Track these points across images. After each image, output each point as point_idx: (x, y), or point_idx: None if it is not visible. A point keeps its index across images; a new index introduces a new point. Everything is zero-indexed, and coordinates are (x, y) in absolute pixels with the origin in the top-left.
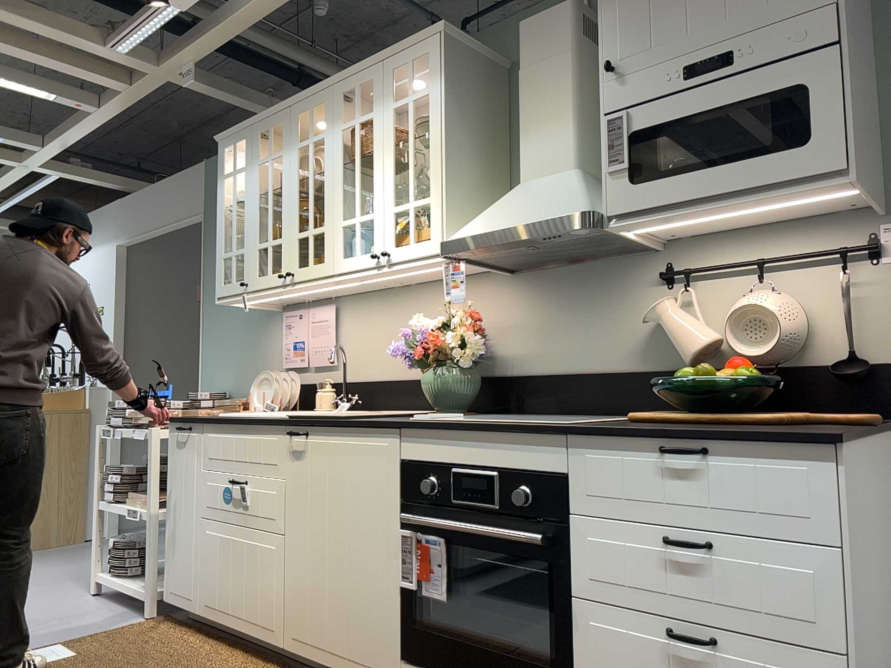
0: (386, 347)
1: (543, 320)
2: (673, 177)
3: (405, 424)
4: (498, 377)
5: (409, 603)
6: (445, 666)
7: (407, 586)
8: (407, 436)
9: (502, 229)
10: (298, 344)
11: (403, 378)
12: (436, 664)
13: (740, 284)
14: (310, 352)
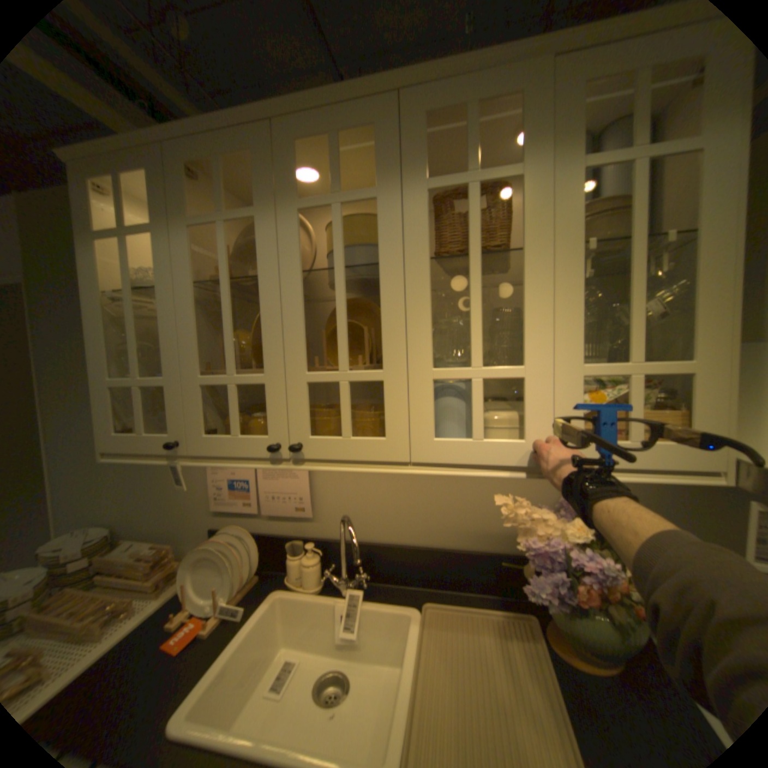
0: (403, 503)
1: (684, 503)
2: None
3: None
4: None
5: None
6: None
7: None
8: None
9: None
10: (240, 484)
11: (434, 546)
12: None
13: None
14: (264, 497)
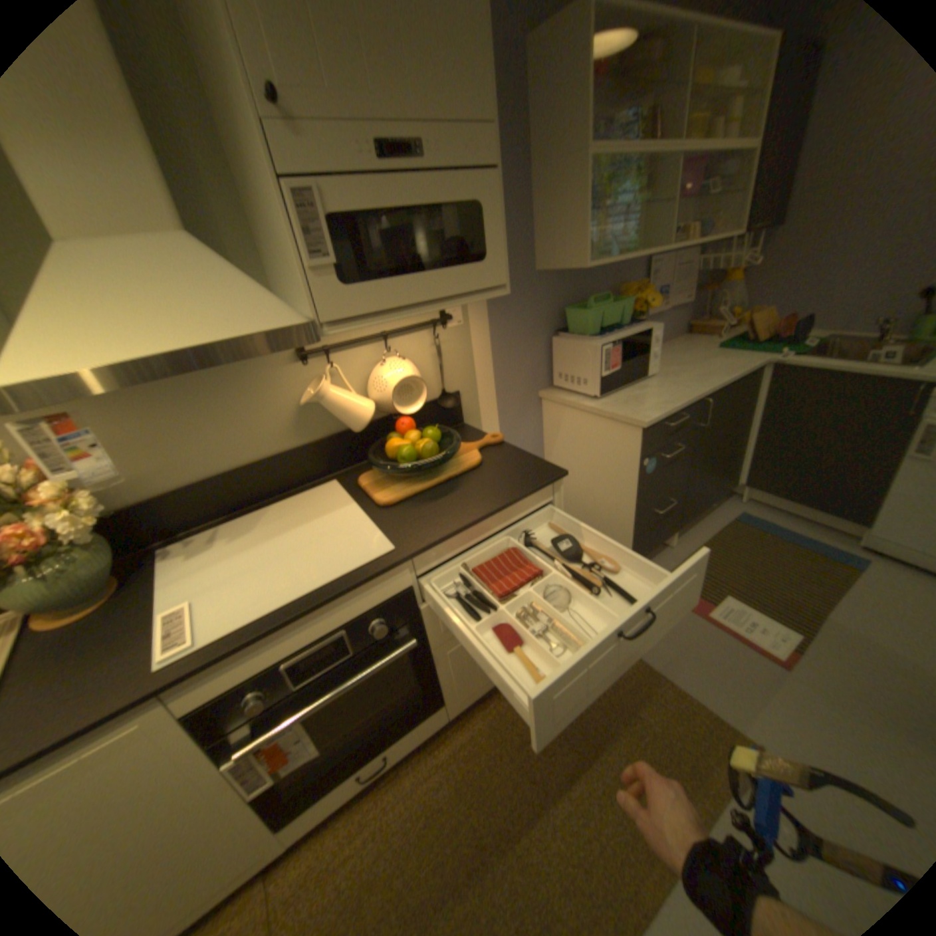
0: None
1: (148, 428)
2: (387, 280)
3: (169, 683)
4: (101, 516)
5: (263, 797)
6: (329, 786)
7: (257, 791)
8: (177, 690)
9: (163, 355)
10: None
11: None
12: (318, 795)
13: (366, 353)
14: None
